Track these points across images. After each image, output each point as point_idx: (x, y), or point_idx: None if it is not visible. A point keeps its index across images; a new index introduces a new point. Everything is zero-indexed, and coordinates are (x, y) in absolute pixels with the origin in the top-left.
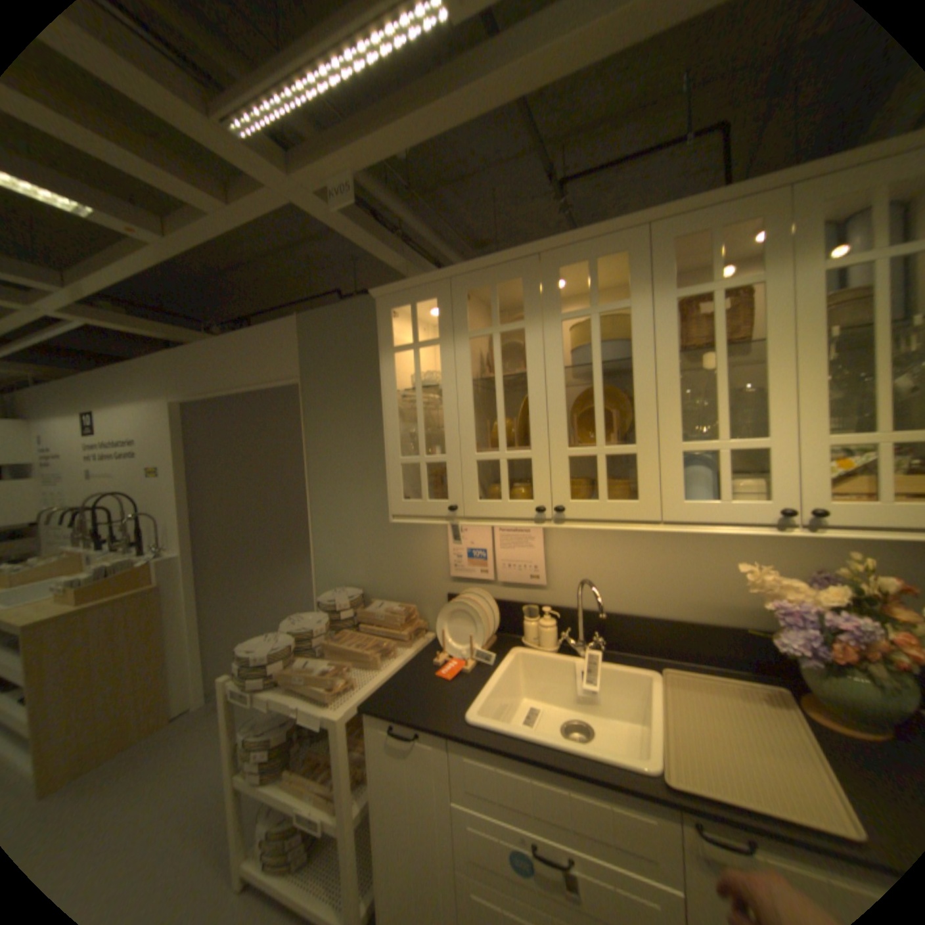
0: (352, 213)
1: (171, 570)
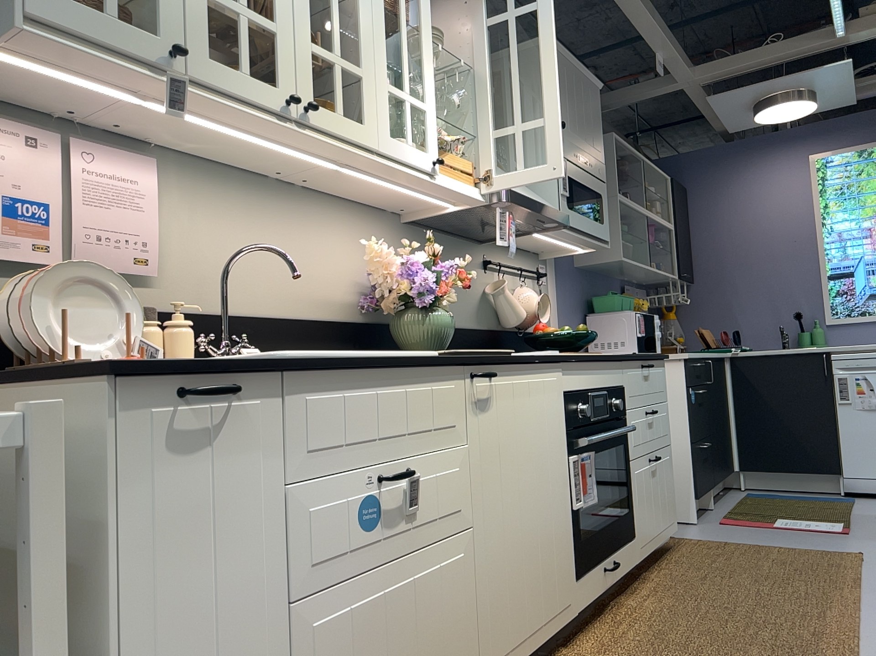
0: None
1: None
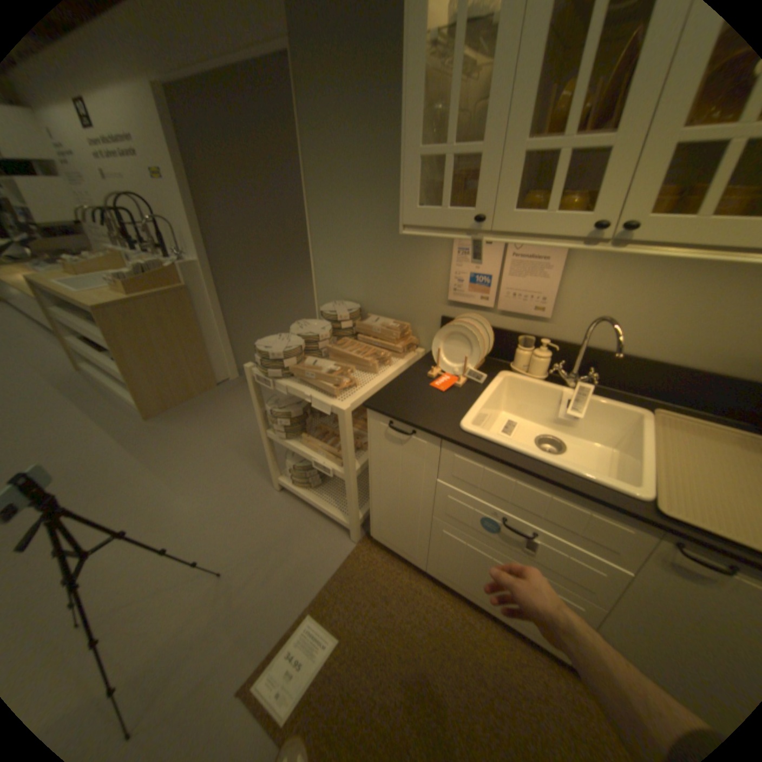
0: None
1: (195, 273)
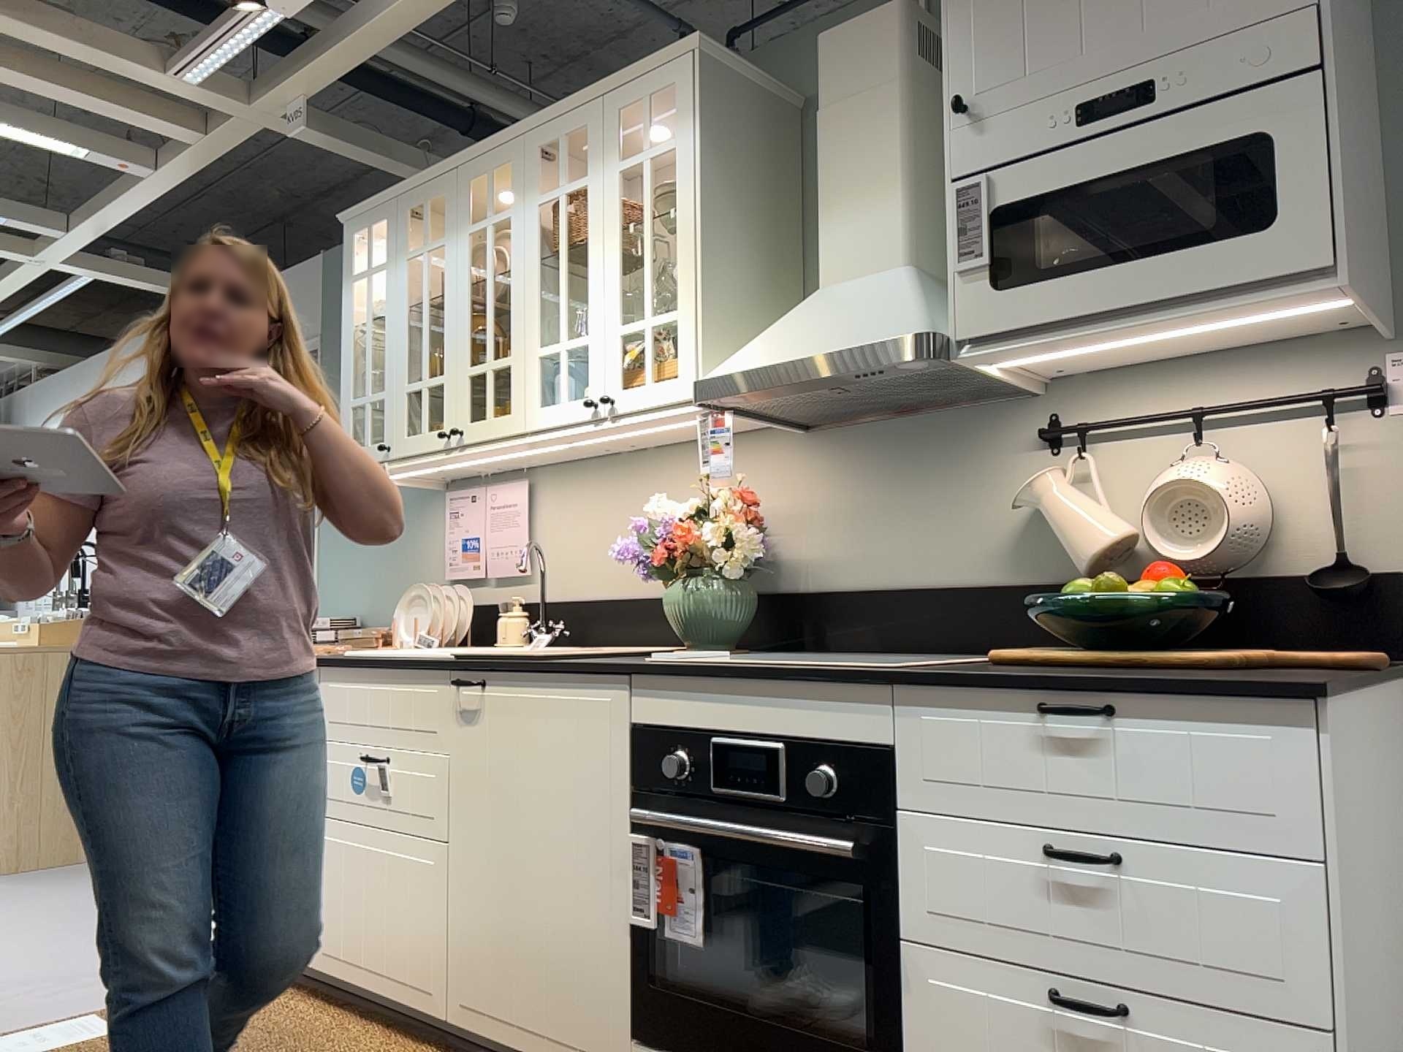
0: (341, 131)
1: None
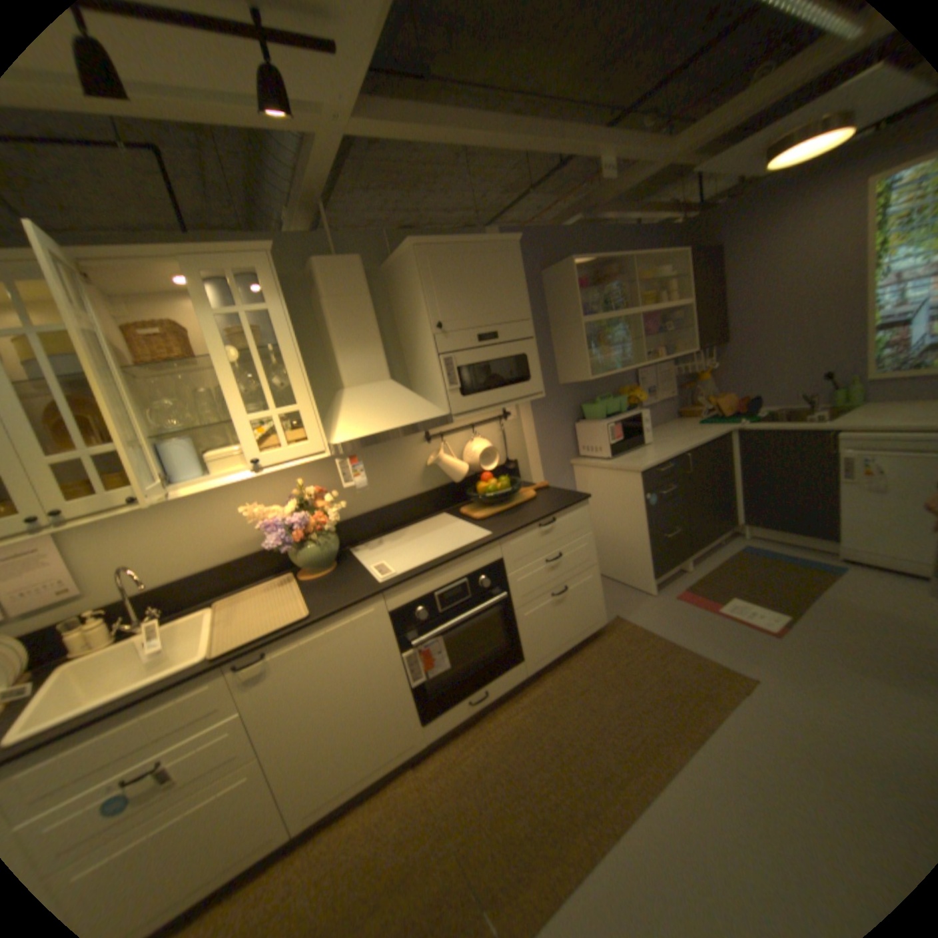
0: None
1: None
